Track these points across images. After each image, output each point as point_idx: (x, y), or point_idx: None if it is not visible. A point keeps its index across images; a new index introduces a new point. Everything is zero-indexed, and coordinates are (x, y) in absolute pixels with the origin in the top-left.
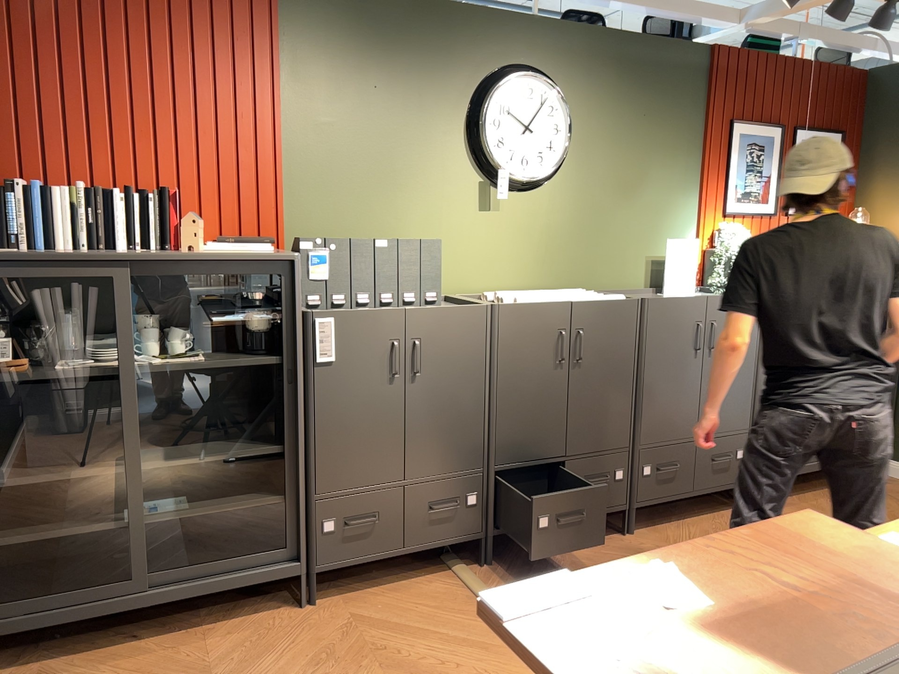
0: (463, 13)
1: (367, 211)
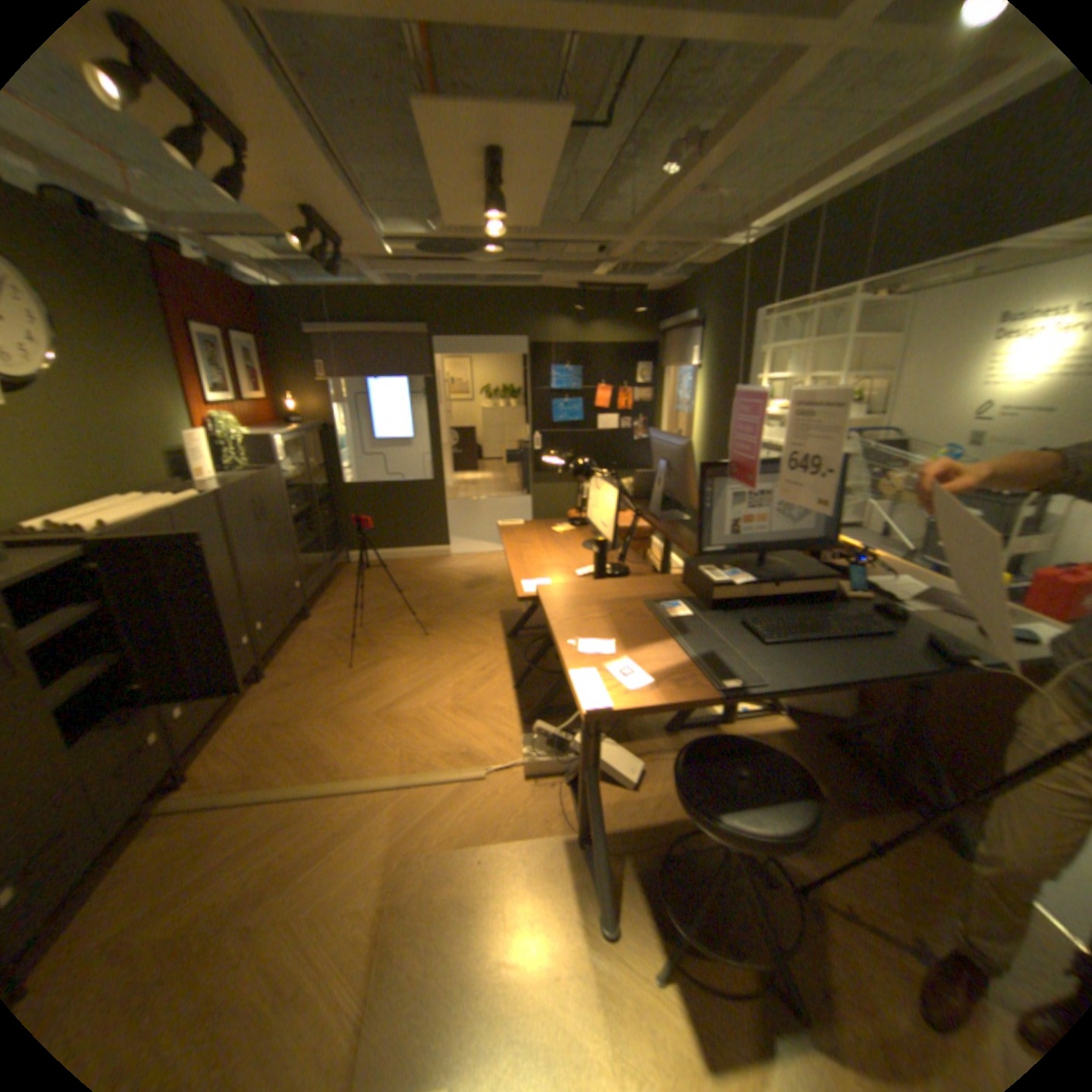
0: None
1: None
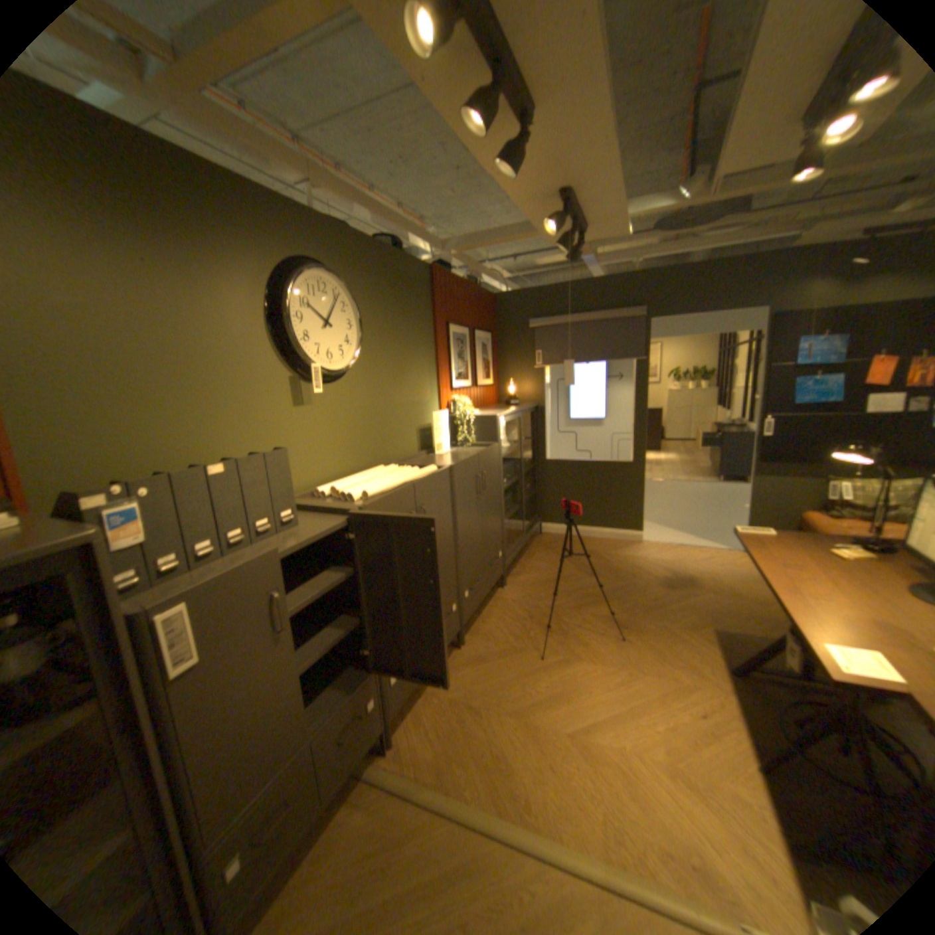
0: (241, 184)
1: (163, 424)
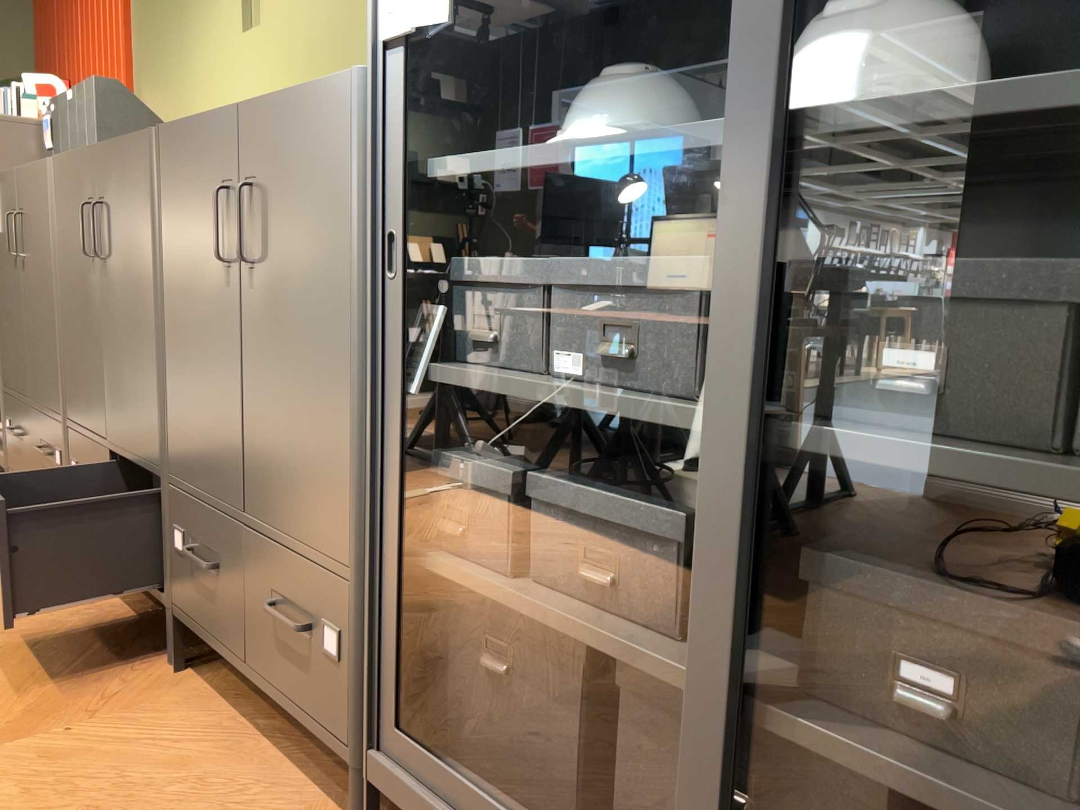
0: None
1: (171, 71)
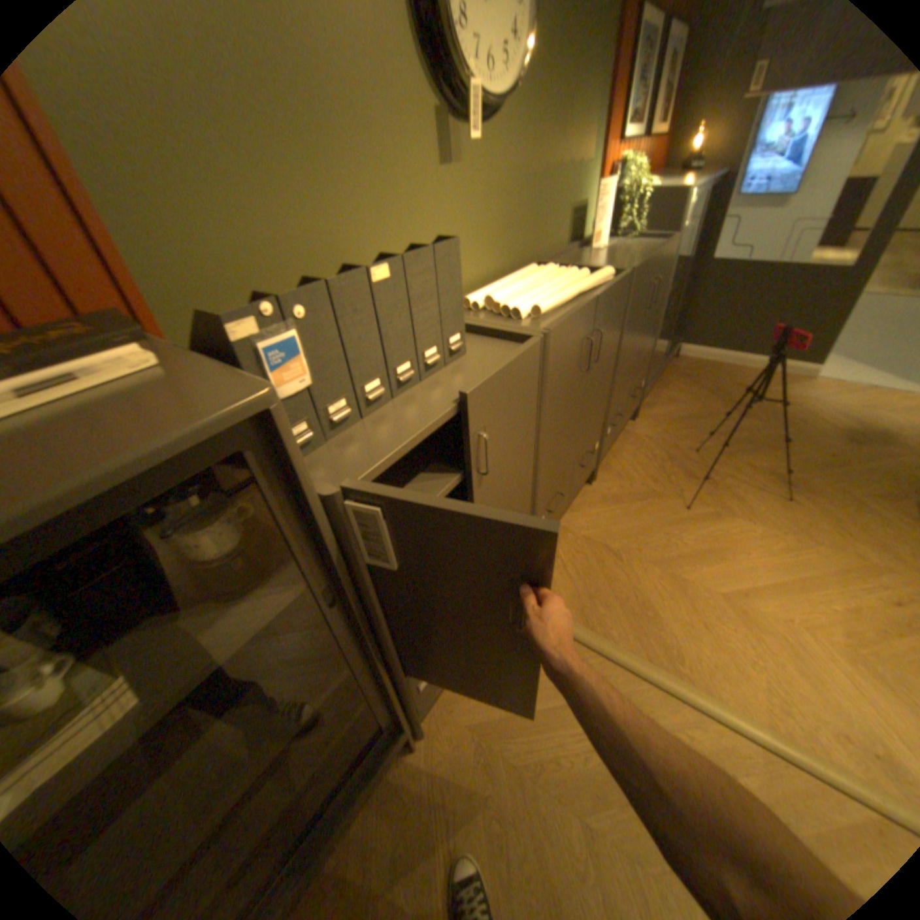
0: None
1: (287, 194)
